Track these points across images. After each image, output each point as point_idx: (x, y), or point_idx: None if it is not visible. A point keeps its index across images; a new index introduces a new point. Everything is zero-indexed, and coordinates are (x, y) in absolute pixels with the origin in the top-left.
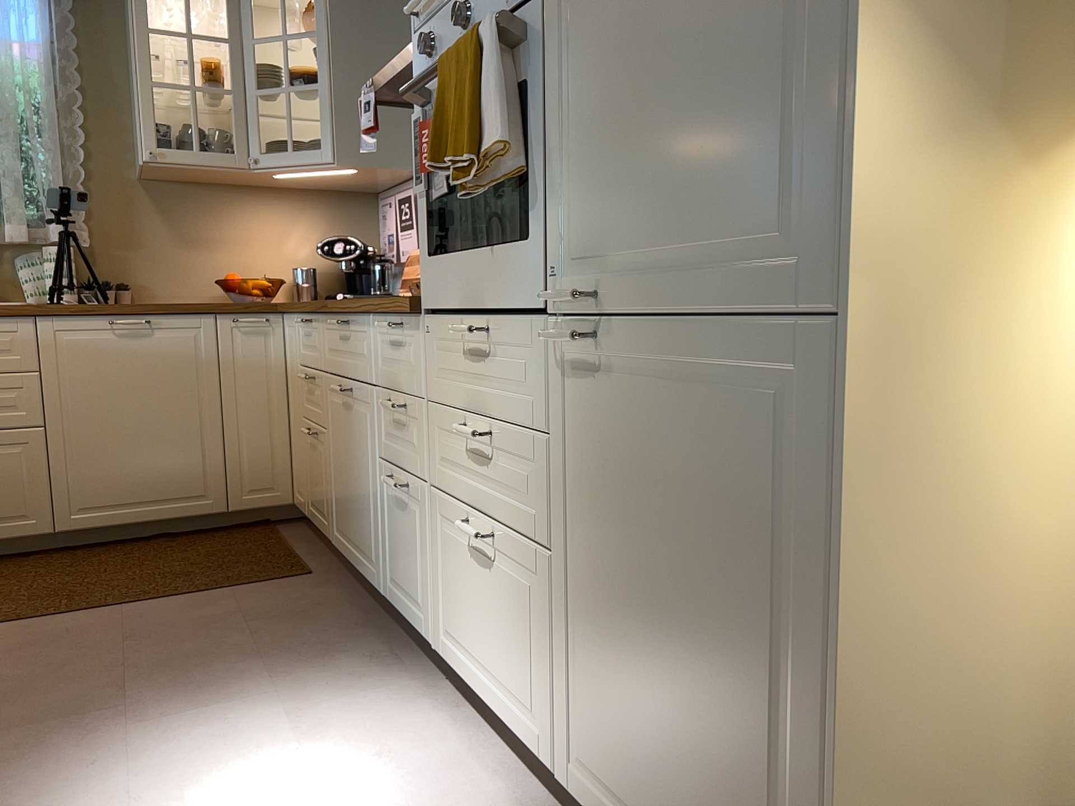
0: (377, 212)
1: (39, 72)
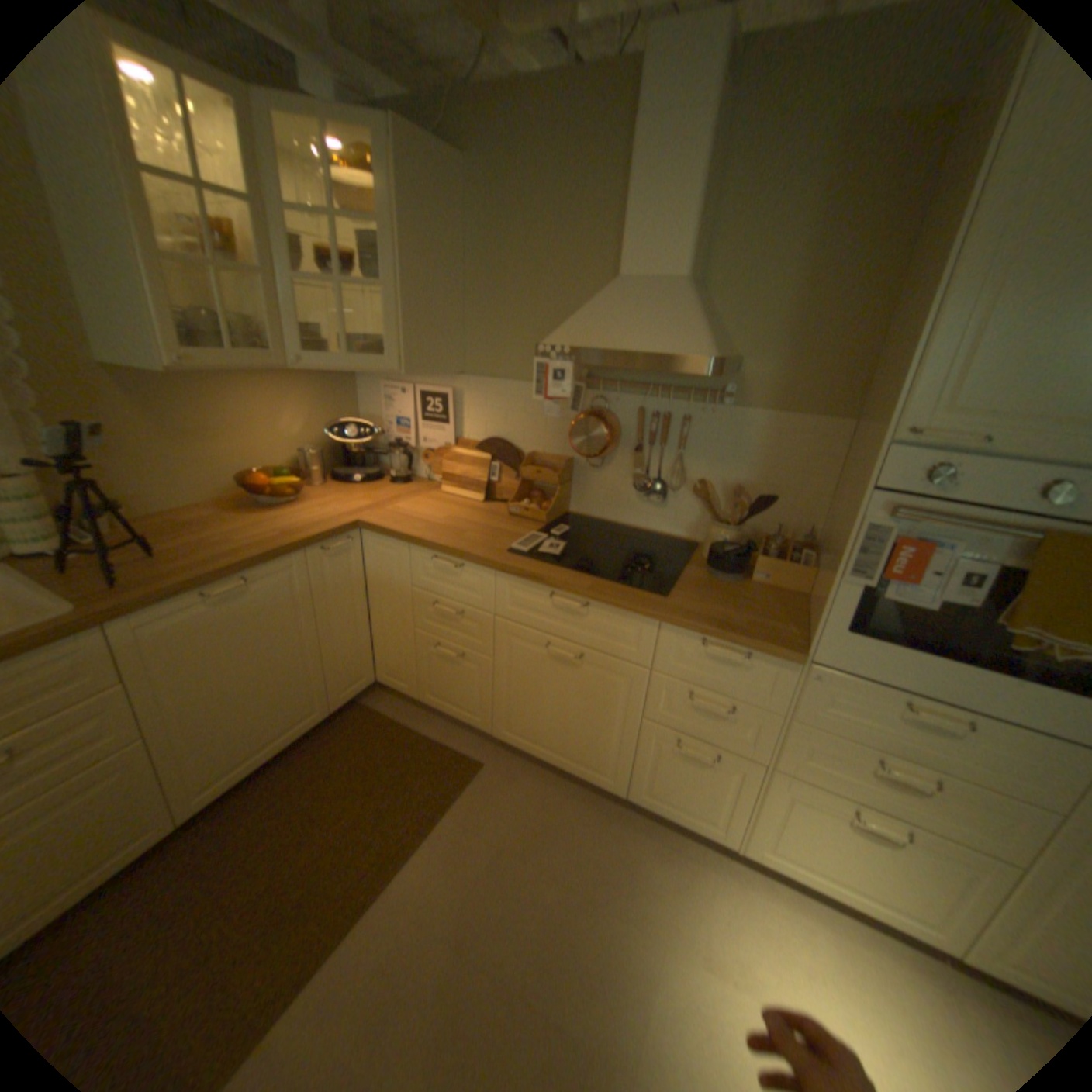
0: (357, 383)
1: None
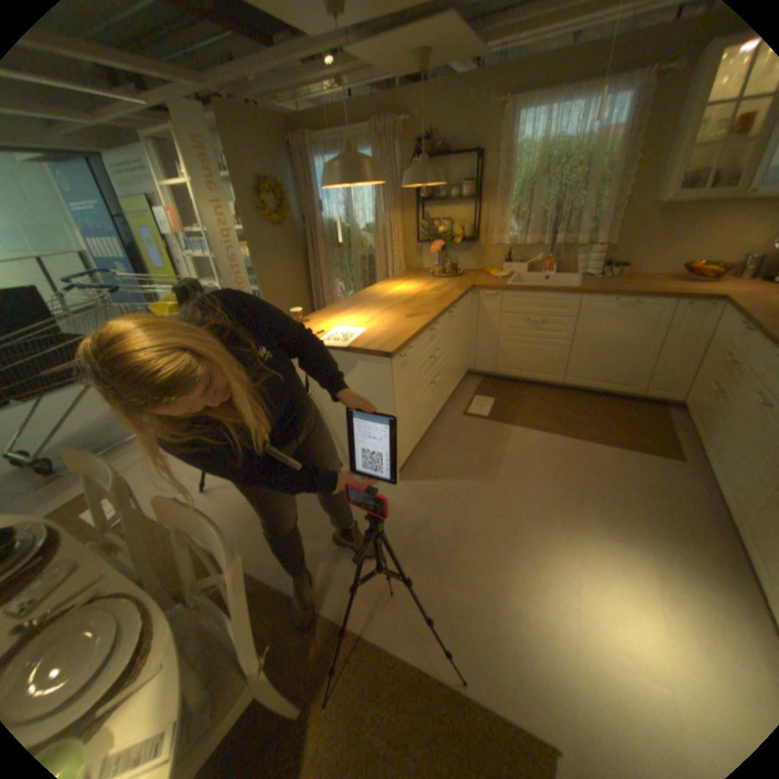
0: None
1: (619, 144)
